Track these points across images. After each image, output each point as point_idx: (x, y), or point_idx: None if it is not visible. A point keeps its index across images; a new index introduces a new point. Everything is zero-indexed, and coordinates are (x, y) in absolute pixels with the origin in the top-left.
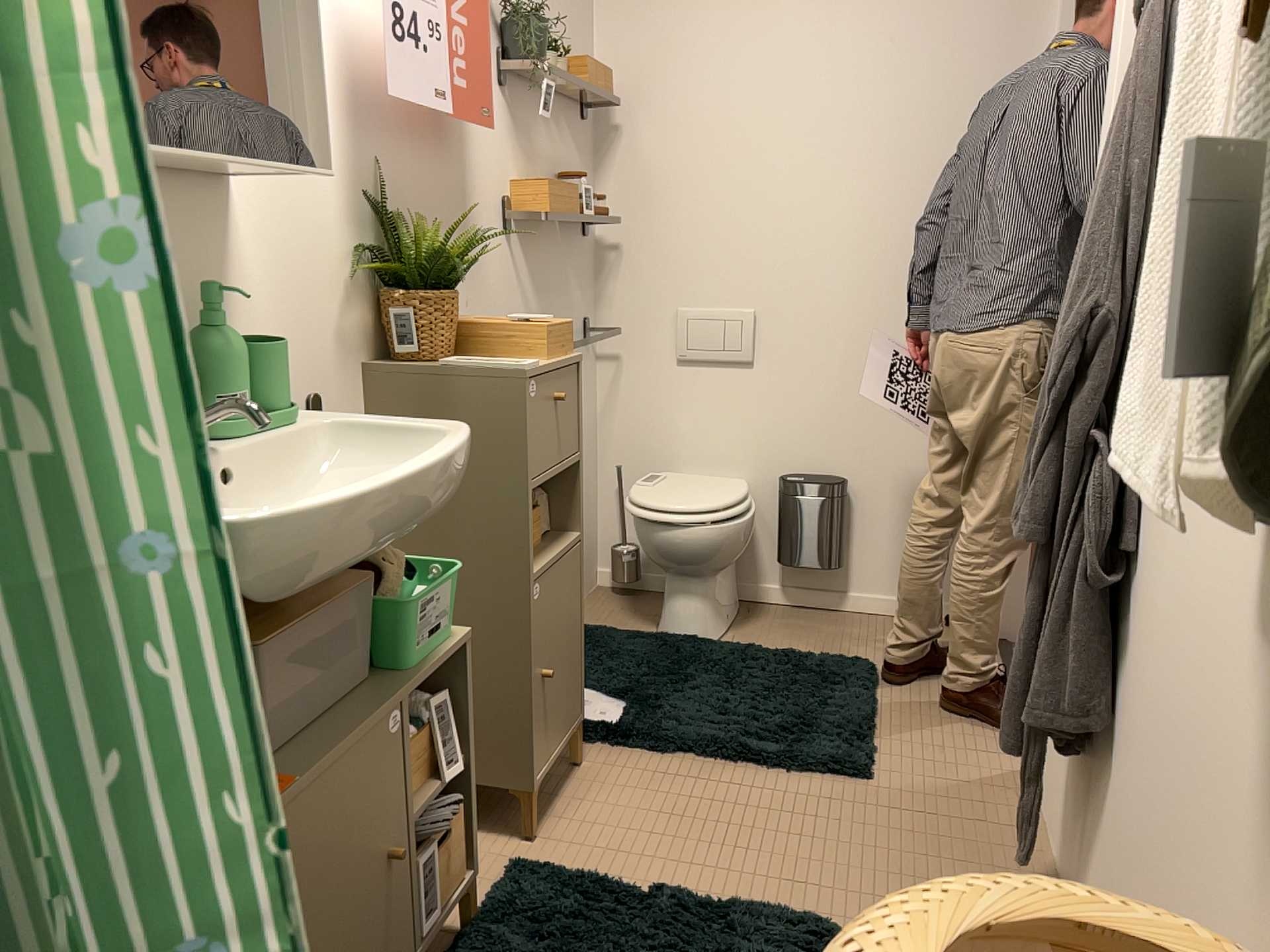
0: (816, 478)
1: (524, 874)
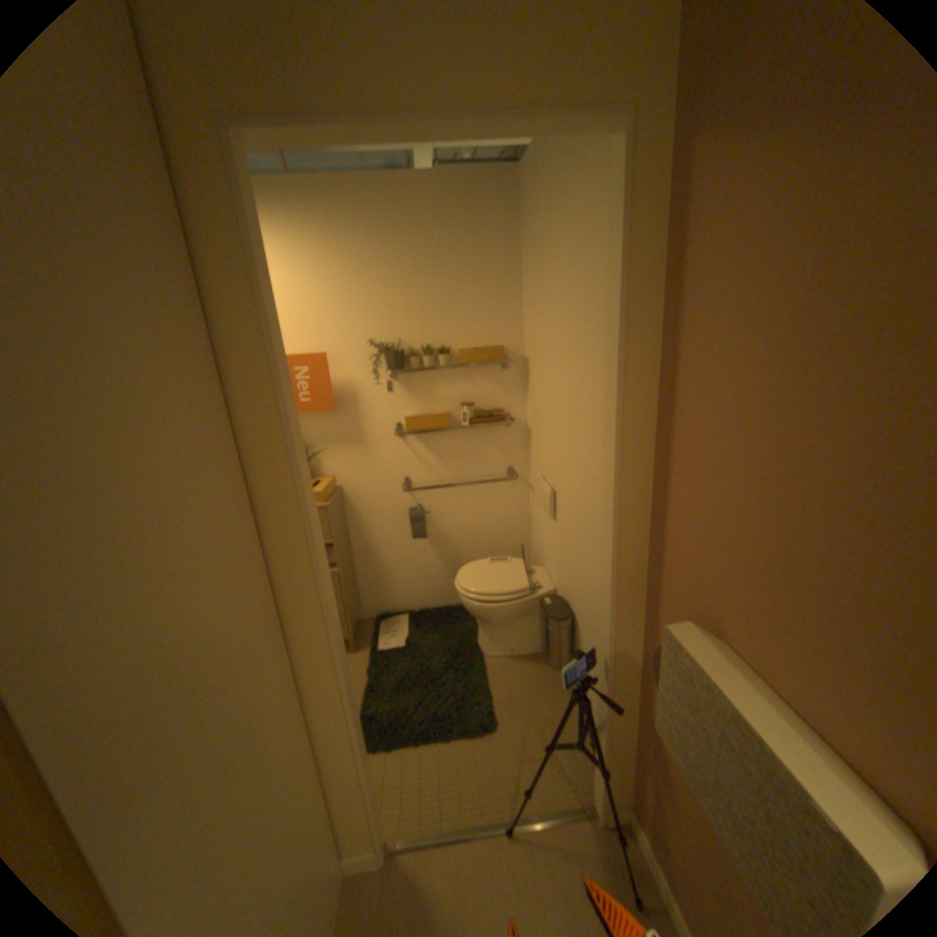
0: (559, 607)
1: None
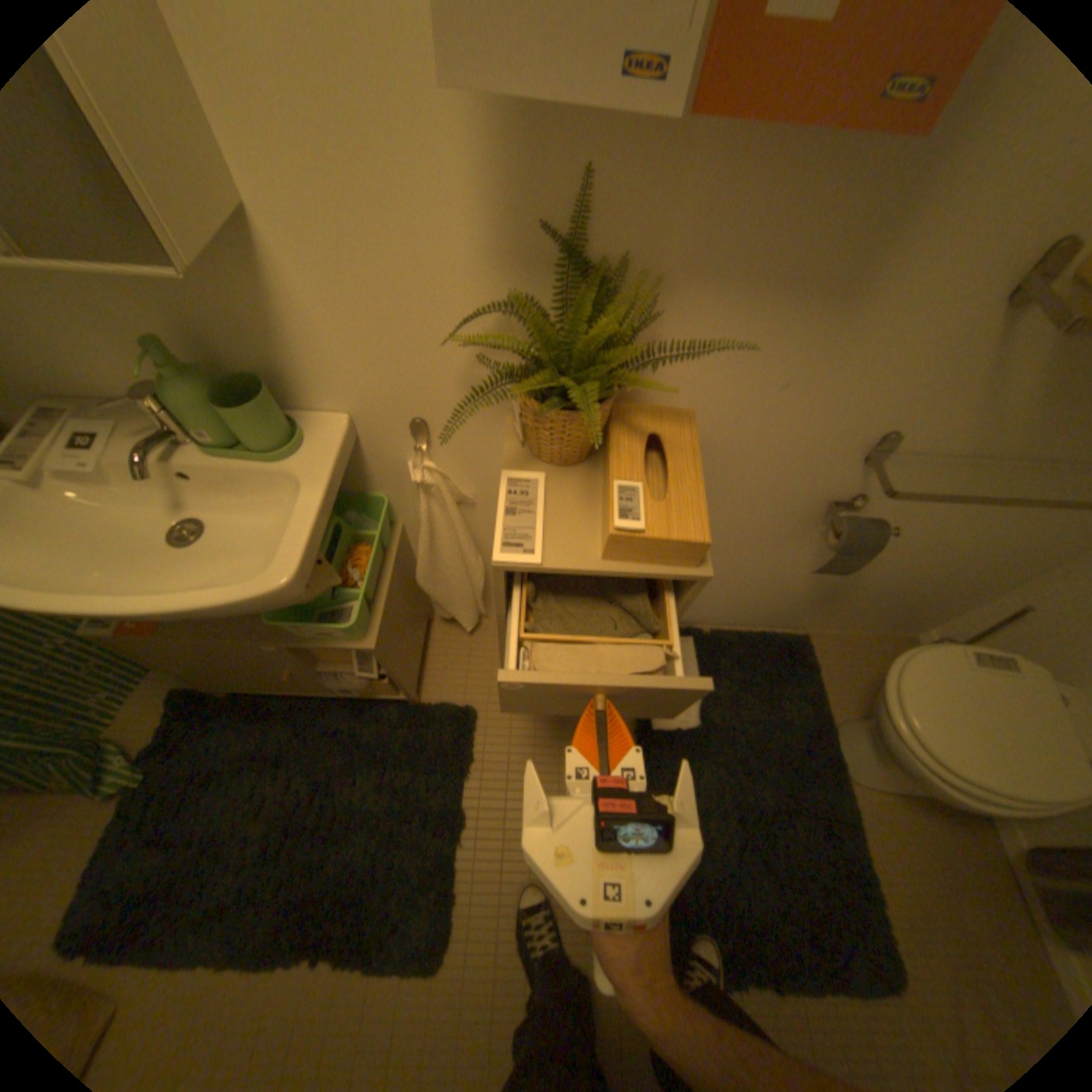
0: None
1: (450, 719)
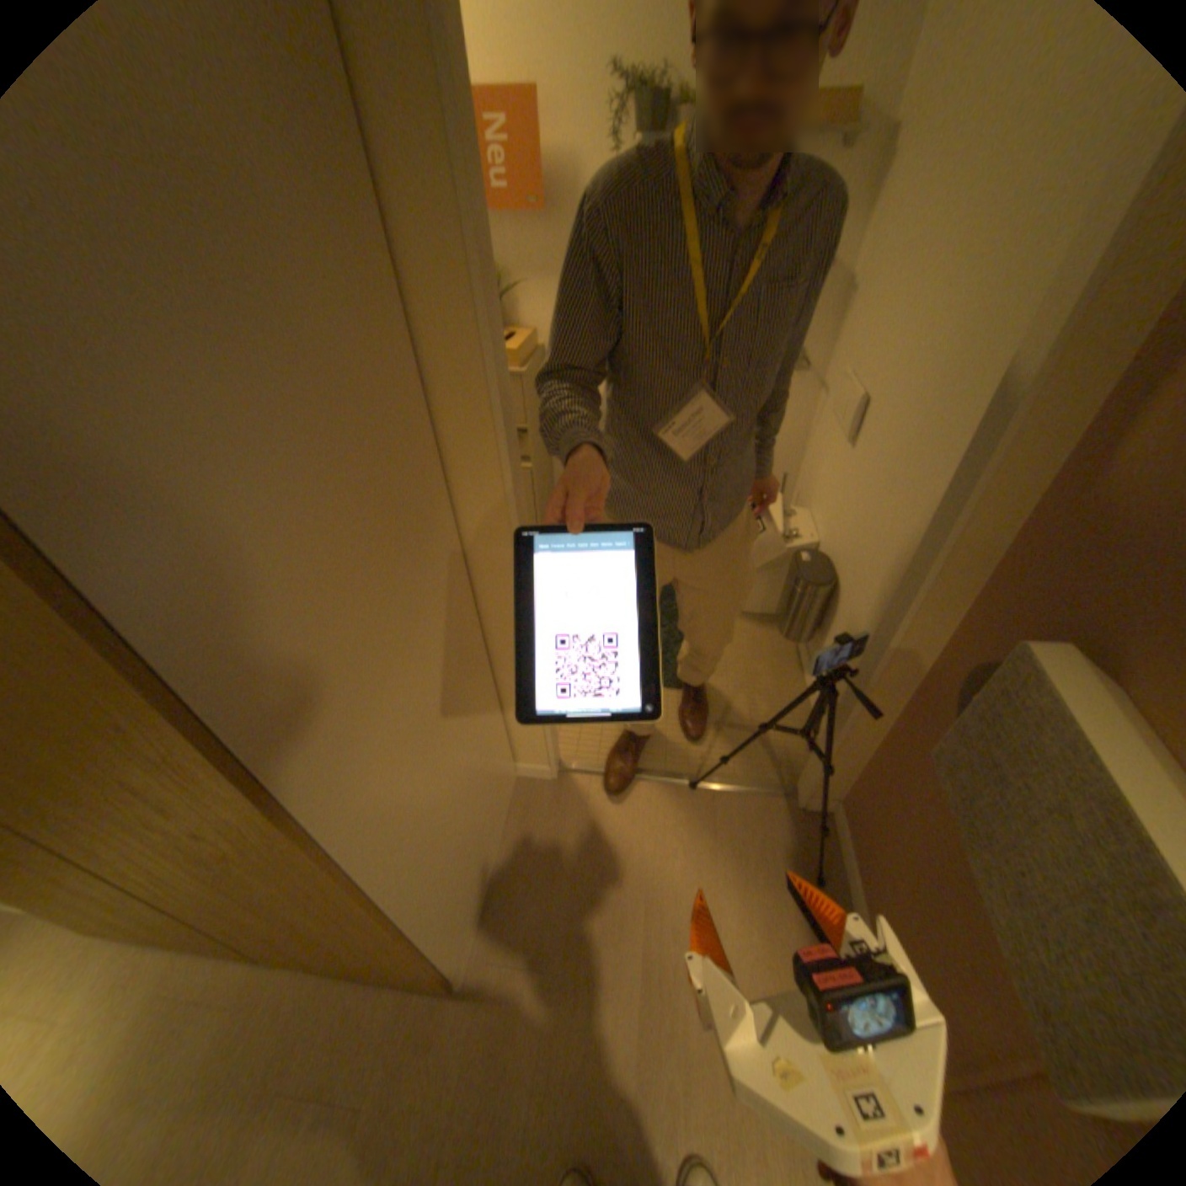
0: (820, 567)
1: None
